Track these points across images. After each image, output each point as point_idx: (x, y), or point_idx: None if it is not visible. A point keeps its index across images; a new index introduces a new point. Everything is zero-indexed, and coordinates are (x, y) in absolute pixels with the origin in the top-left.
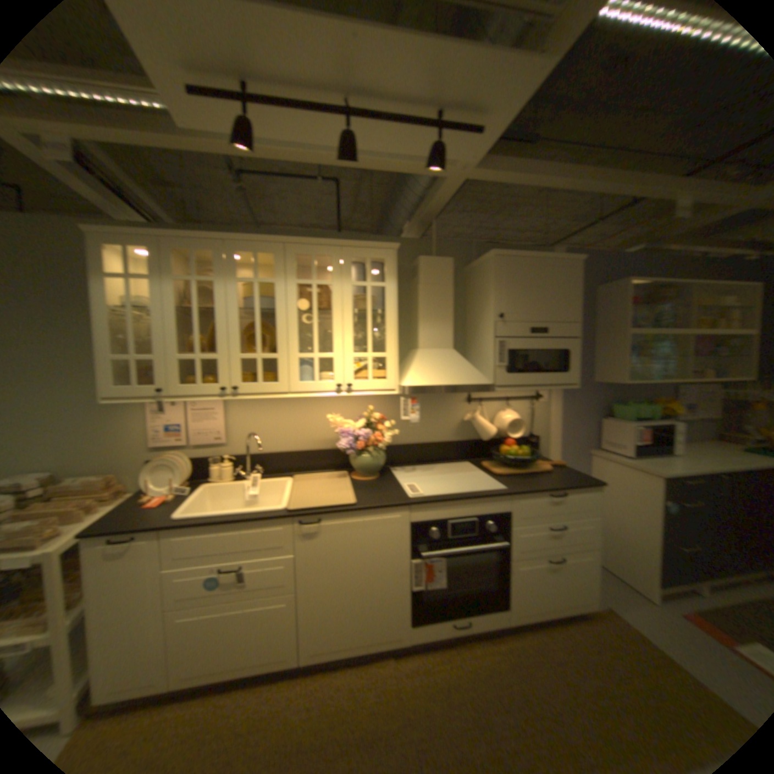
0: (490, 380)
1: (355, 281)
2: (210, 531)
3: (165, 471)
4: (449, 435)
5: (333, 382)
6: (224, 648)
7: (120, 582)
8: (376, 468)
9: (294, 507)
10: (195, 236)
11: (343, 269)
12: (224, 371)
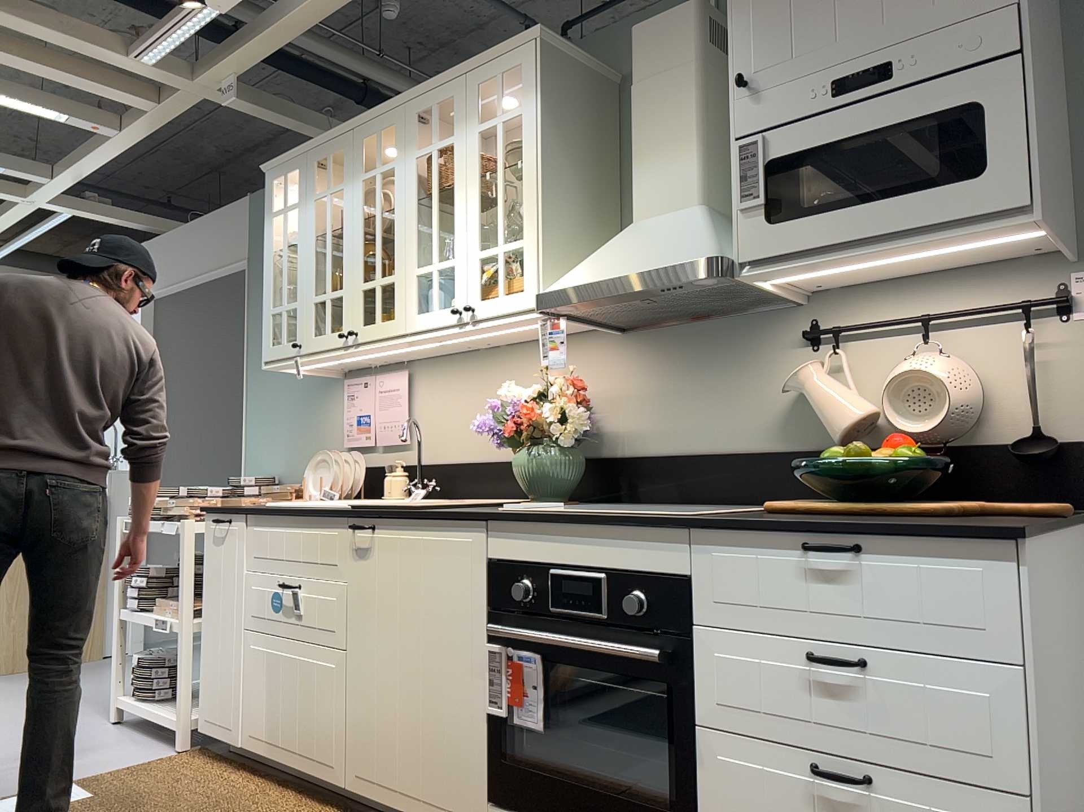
0: (716, 250)
1: (479, 125)
2: (278, 522)
3: (325, 469)
4: (759, 433)
5: (450, 307)
6: (280, 706)
7: (220, 573)
8: (556, 486)
9: (362, 506)
10: (329, 138)
11: (464, 112)
12: (345, 311)
